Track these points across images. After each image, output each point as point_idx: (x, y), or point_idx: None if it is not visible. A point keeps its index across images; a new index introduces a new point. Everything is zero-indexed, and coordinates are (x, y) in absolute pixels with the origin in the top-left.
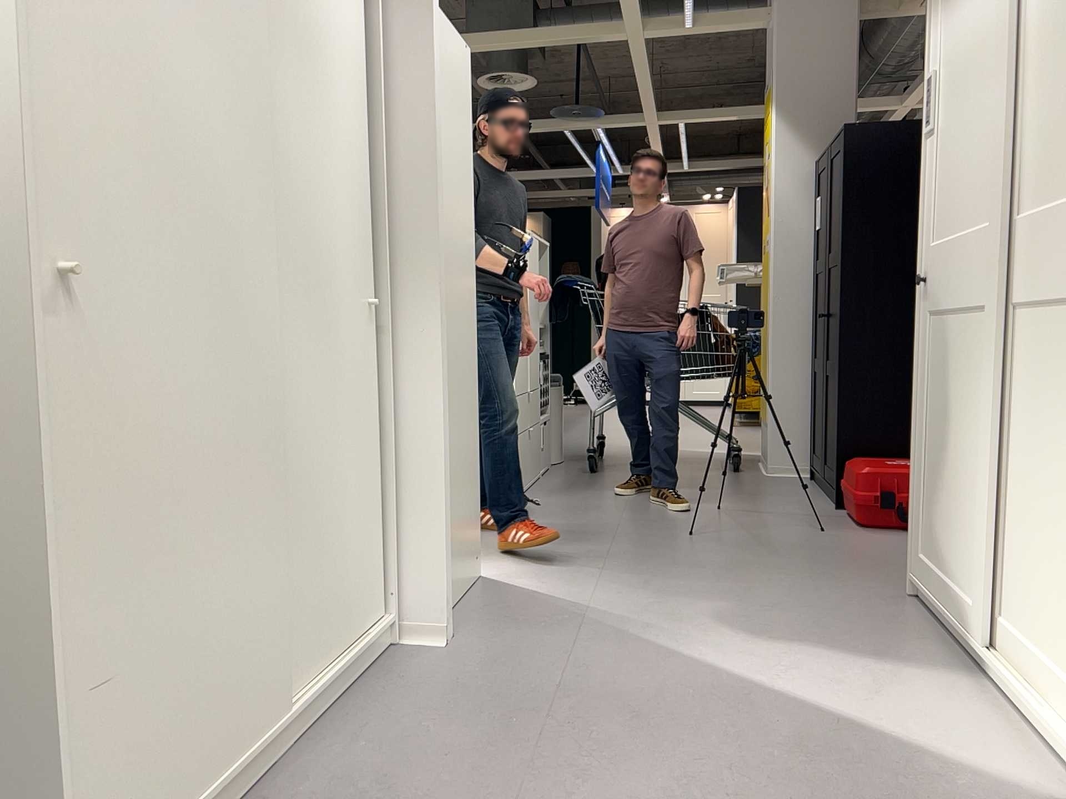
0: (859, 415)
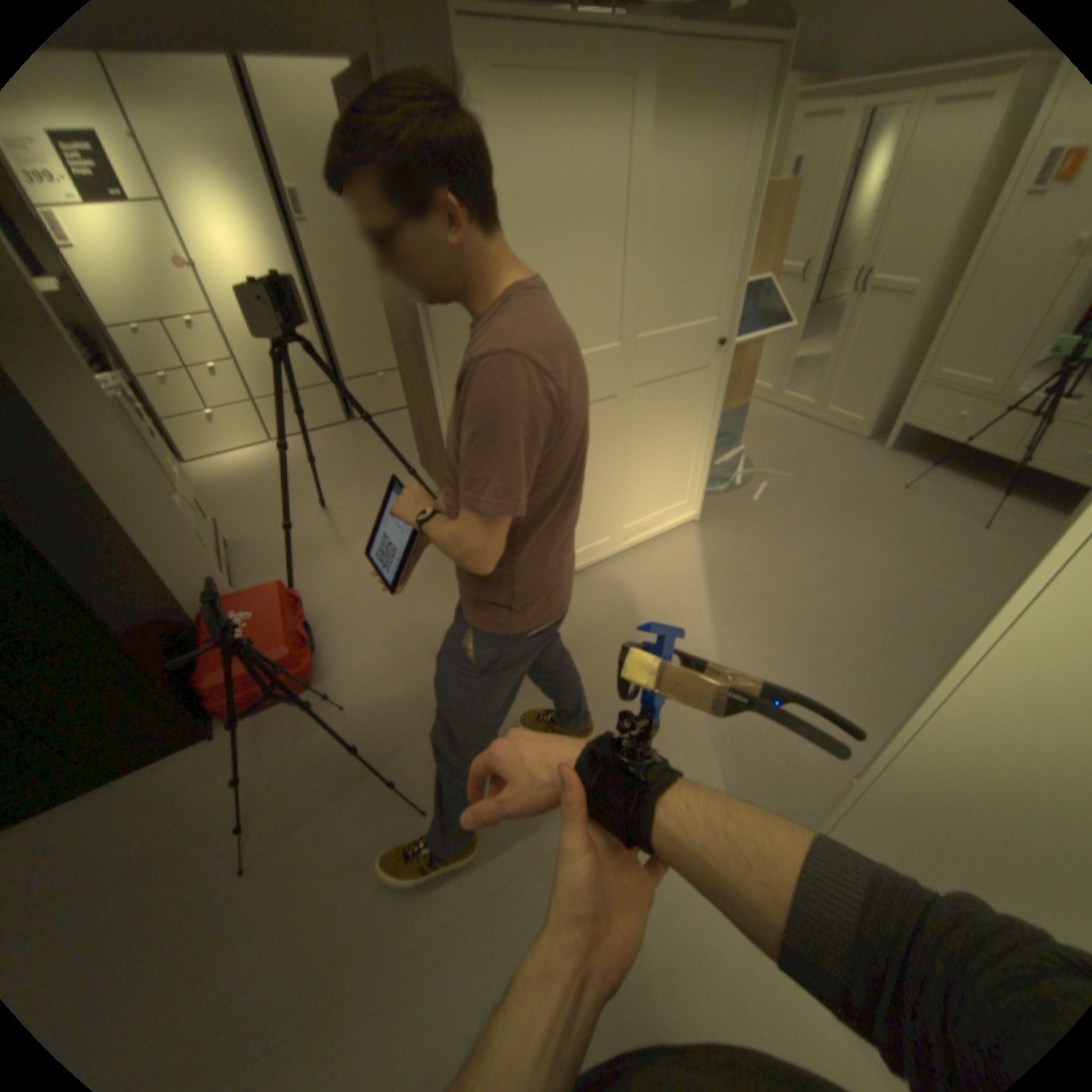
0: (148, 639)
